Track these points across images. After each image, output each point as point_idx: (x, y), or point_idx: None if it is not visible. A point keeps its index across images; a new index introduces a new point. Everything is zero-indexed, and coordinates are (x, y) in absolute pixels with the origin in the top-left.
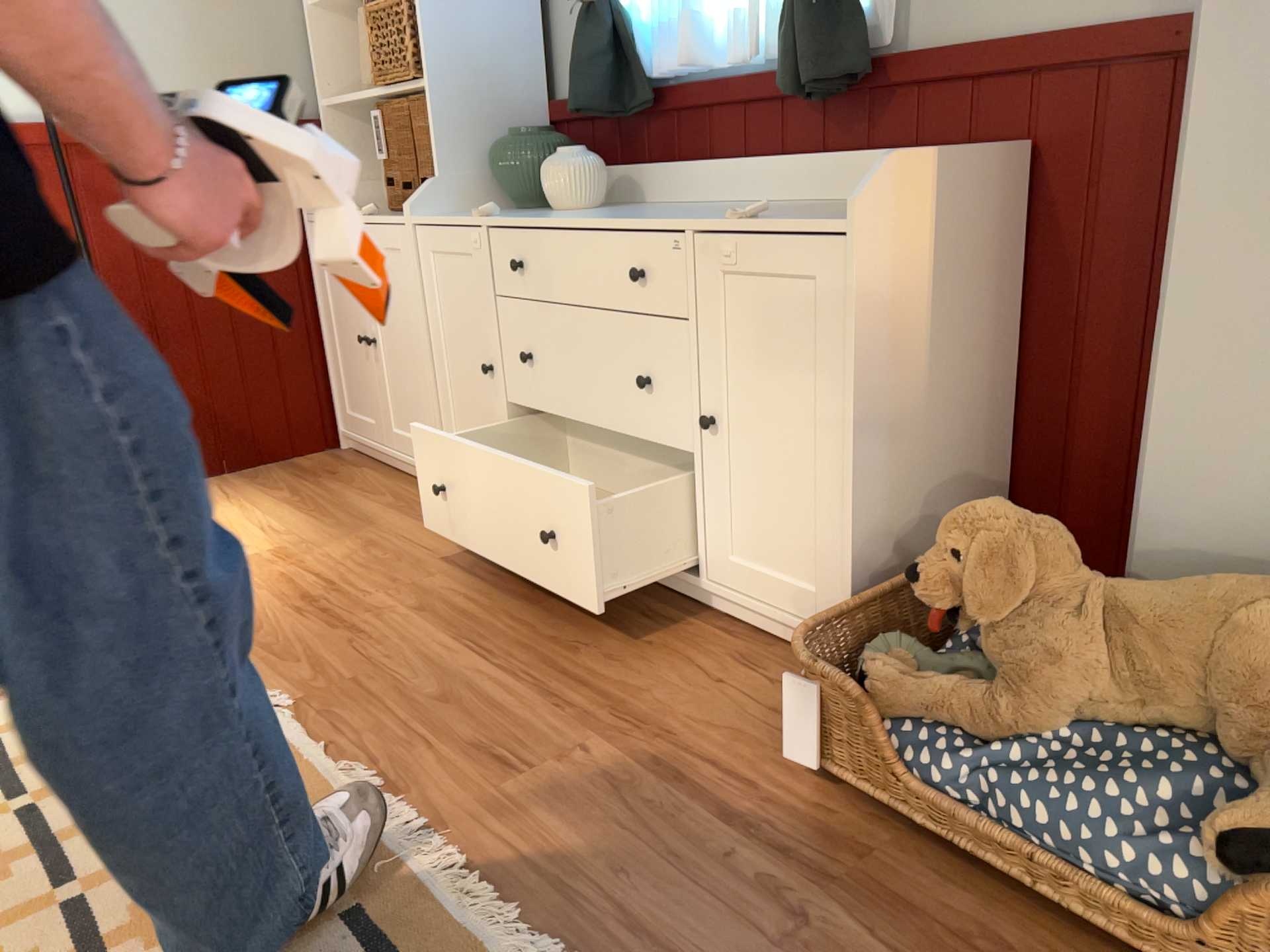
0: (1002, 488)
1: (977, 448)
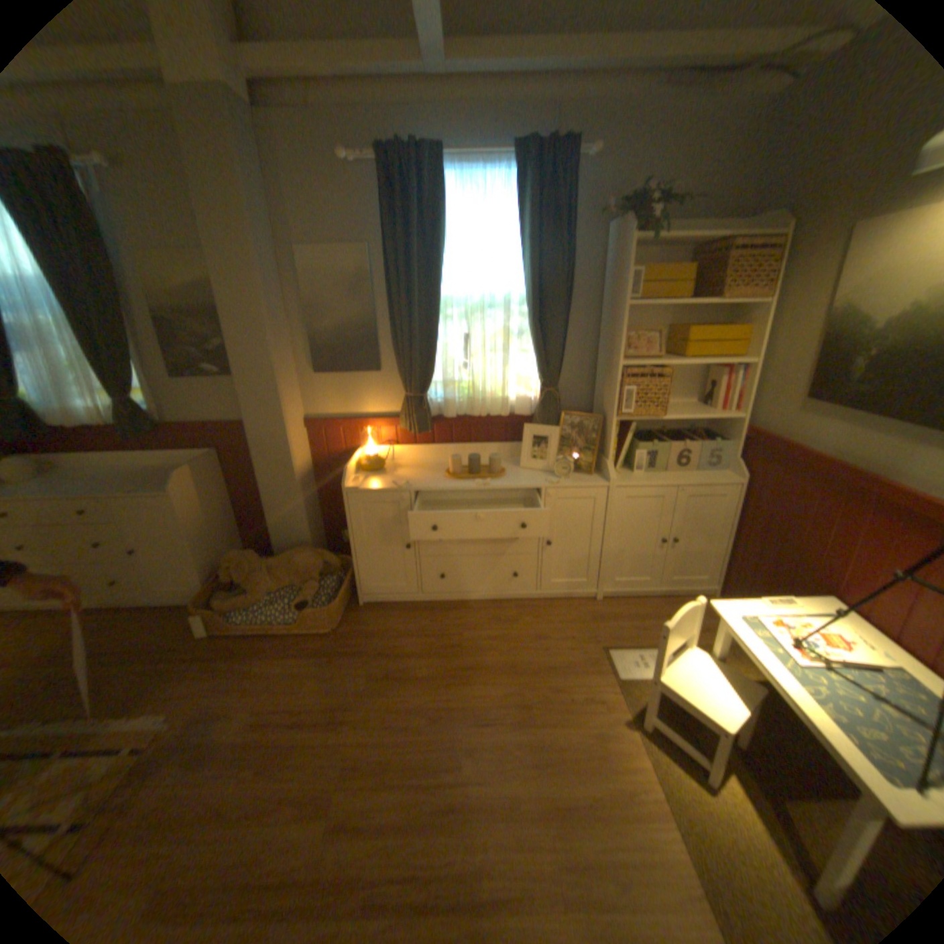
0: (238, 537)
1: (226, 531)
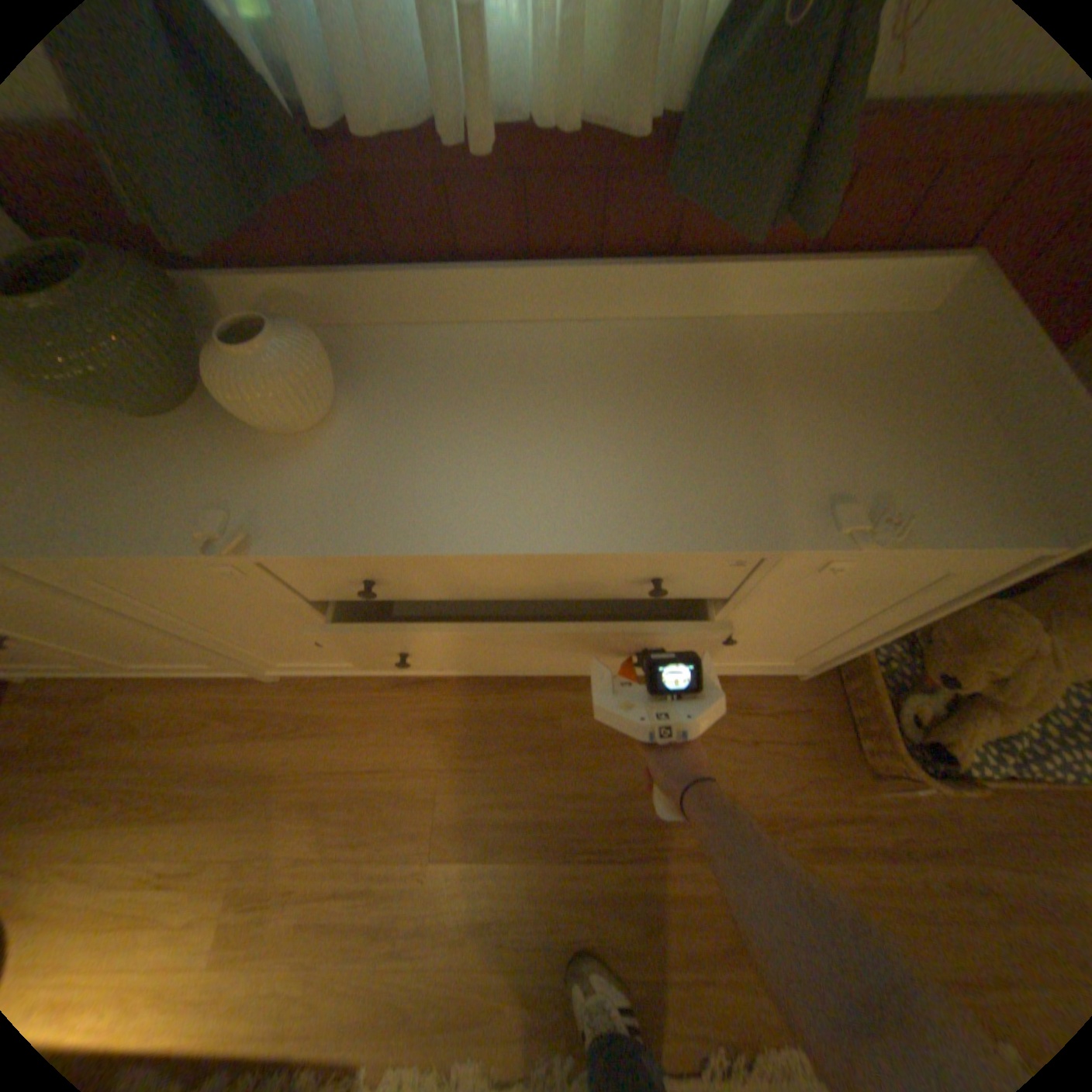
0: None
1: None
